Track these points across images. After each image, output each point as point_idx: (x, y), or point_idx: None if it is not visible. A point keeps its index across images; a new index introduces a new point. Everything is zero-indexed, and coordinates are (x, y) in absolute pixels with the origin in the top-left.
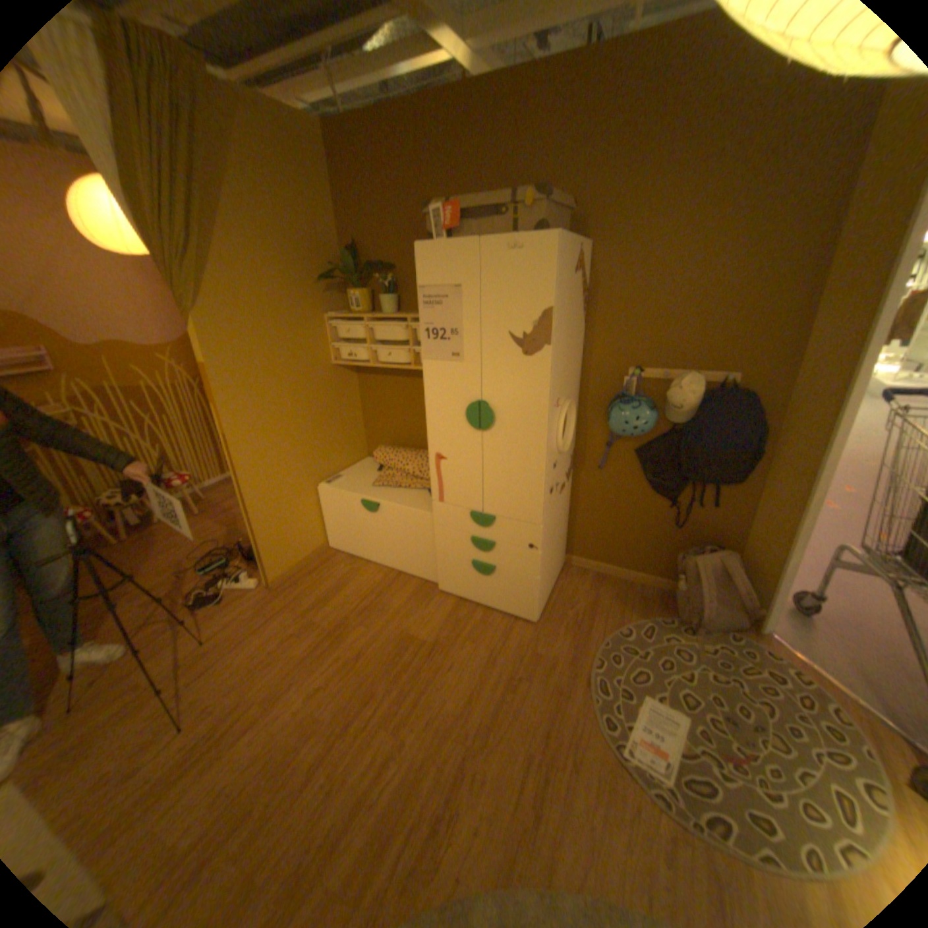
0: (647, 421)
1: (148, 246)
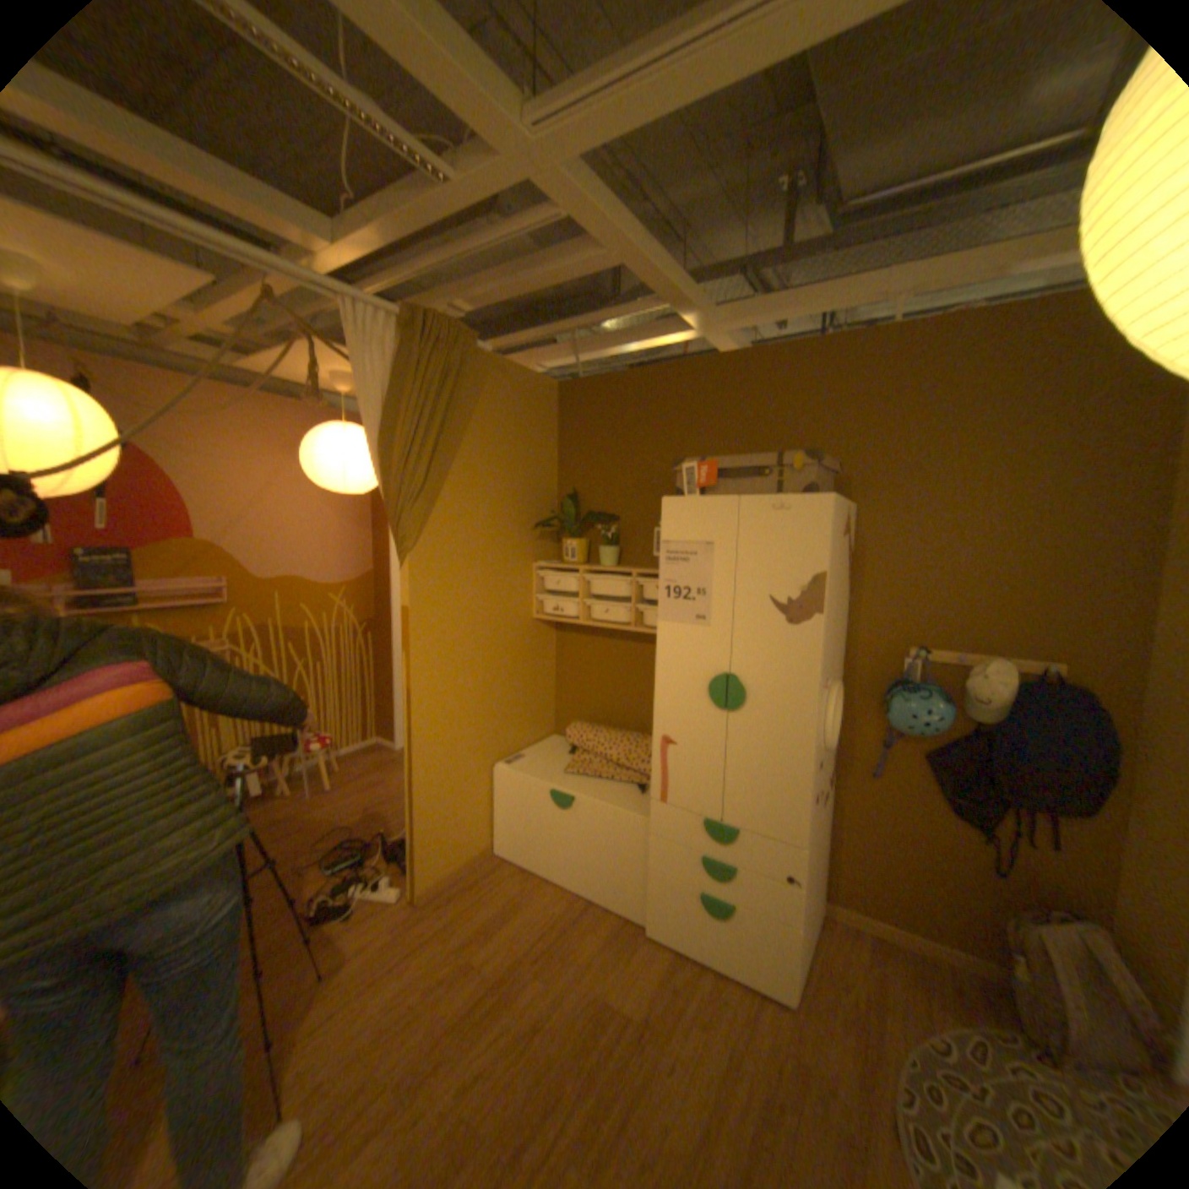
0: (942, 717)
1: (385, 488)
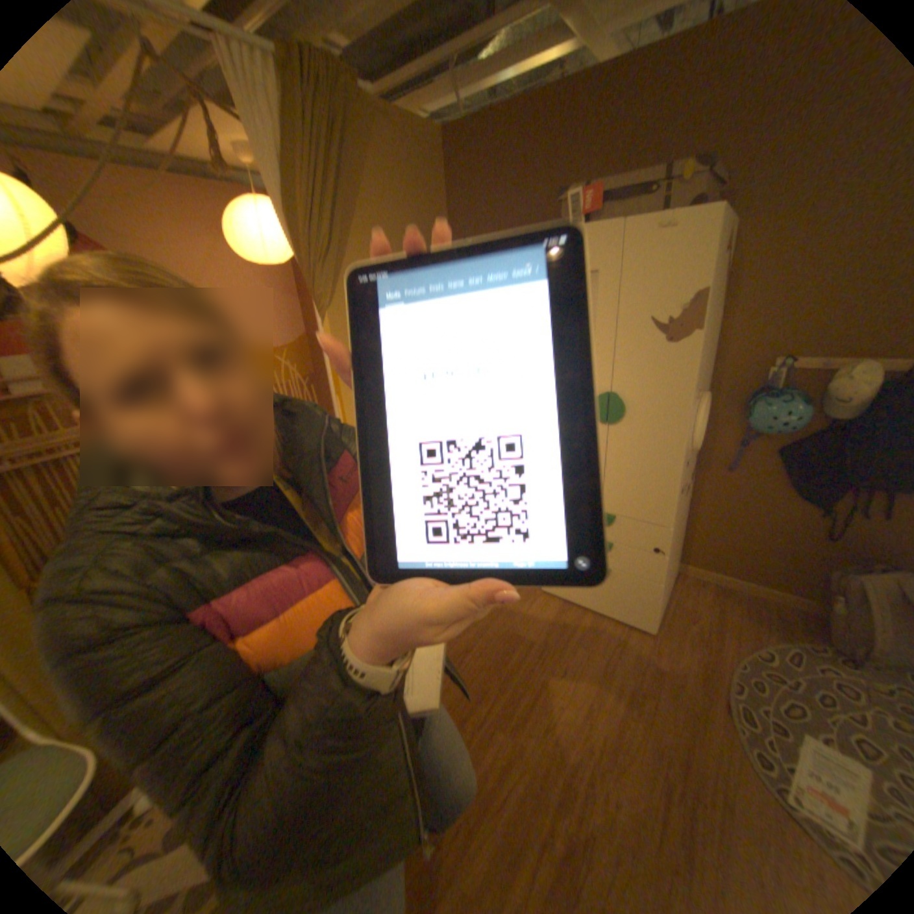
0: (801, 416)
1: (296, 250)
